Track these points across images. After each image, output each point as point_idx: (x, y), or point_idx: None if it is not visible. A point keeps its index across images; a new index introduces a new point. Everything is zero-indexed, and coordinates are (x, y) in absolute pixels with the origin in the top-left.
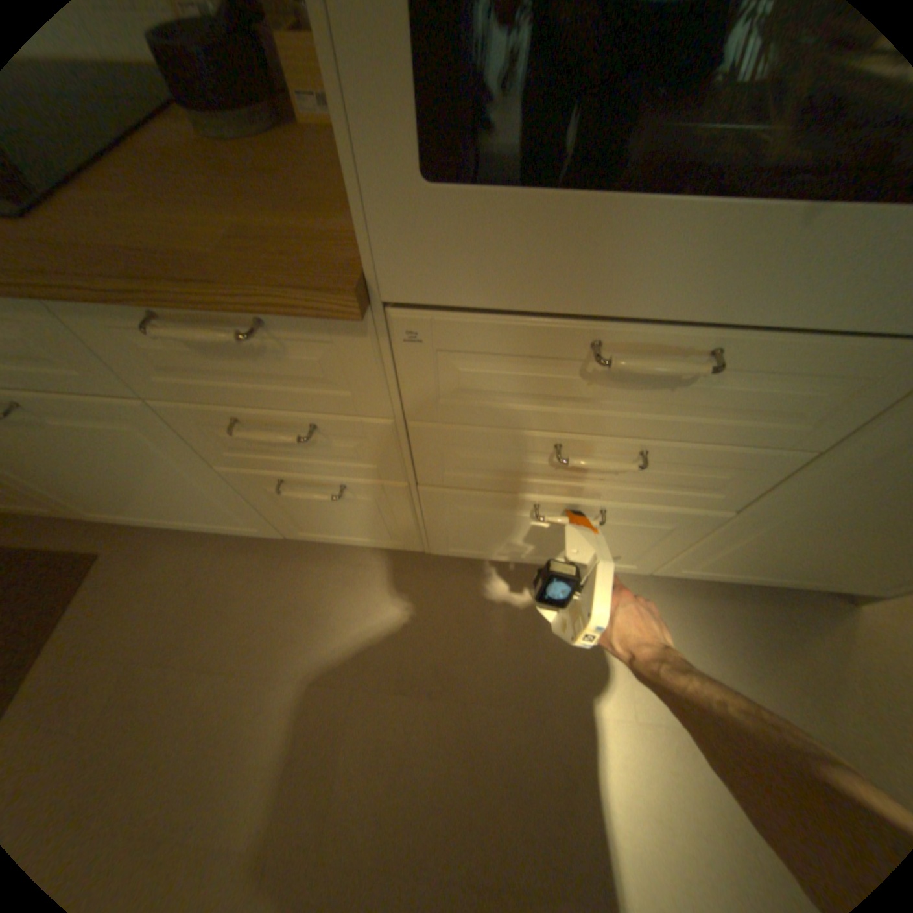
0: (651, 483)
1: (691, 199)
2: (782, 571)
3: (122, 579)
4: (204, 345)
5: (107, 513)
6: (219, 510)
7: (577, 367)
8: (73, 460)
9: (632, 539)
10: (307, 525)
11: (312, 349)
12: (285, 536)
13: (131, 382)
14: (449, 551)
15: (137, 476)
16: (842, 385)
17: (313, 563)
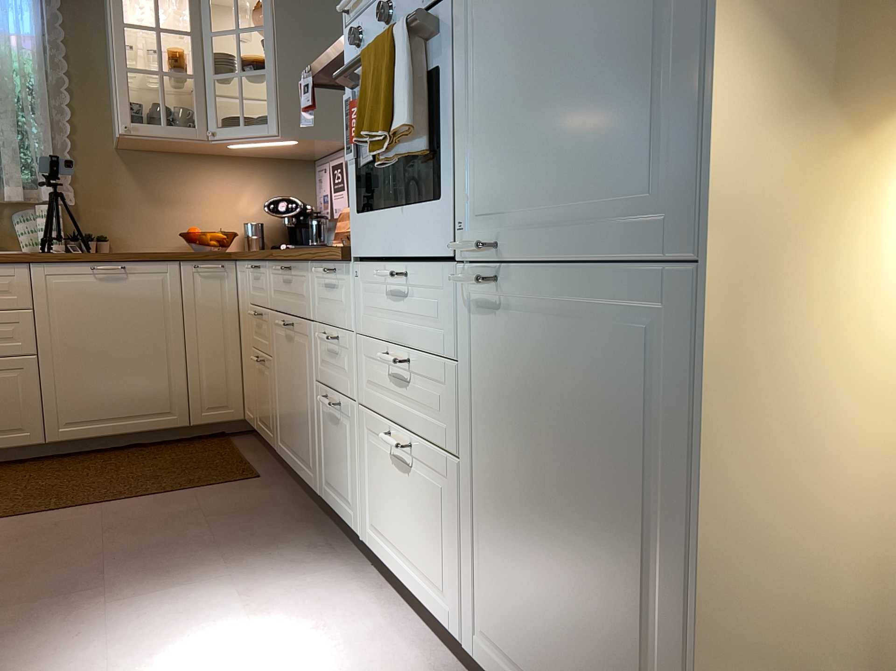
0: (422, 408)
1: (390, 212)
2: (537, 661)
3: (251, 489)
4: (326, 284)
5: (283, 443)
6: (308, 440)
7: (387, 291)
8: (290, 374)
9: (436, 525)
10: (328, 470)
11: (342, 286)
12: (322, 498)
13: (315, 312)
14: (370, 541)
15: (298, 392)
16: (443, 297)
17: (316, 534)
